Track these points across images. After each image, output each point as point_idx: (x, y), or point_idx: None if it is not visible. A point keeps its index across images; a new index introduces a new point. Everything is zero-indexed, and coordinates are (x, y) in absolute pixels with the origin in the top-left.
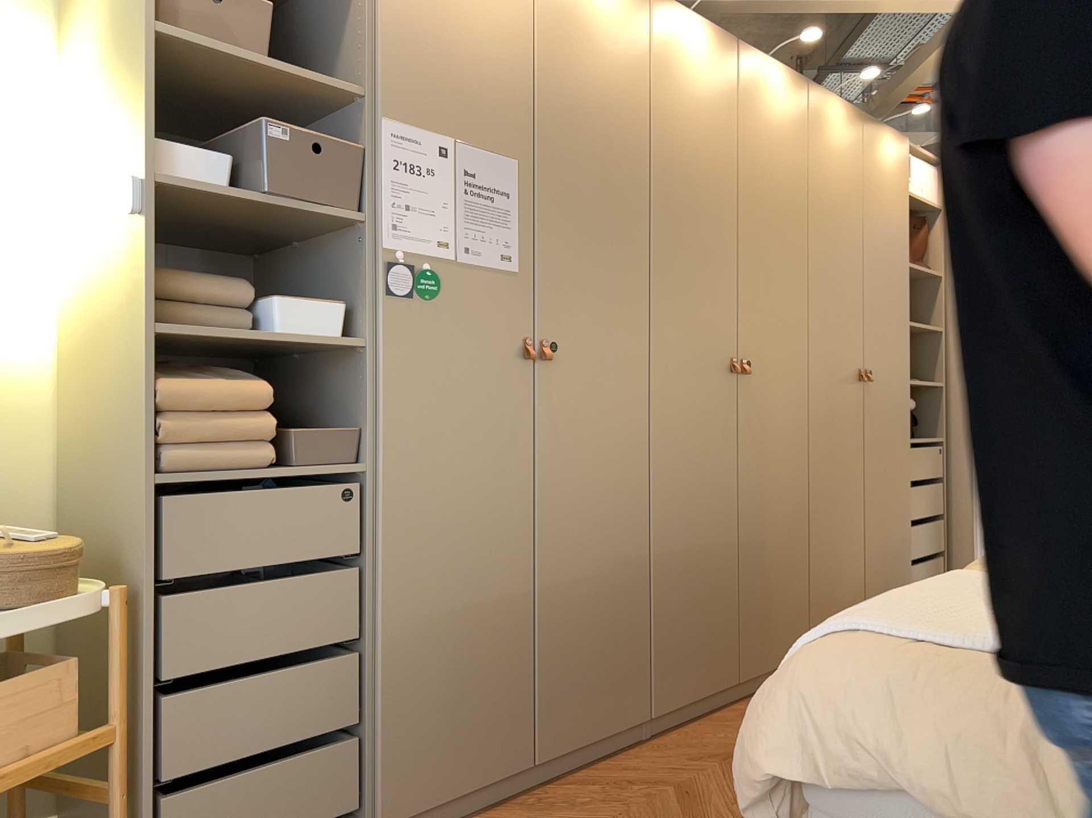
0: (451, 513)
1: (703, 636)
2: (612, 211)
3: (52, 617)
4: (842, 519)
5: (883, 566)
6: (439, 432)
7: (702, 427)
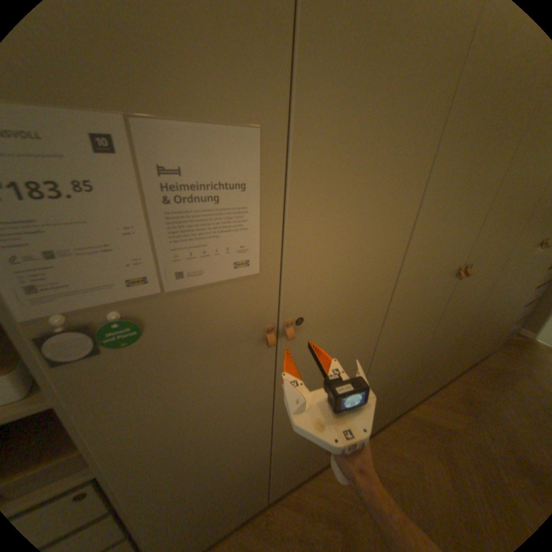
0: (197, 458)
1: (382, 413)
2: (390, 173)
3: None
4: (485, 328)
5: (495, 338)
6: (174, 426)
7: (418, 321)
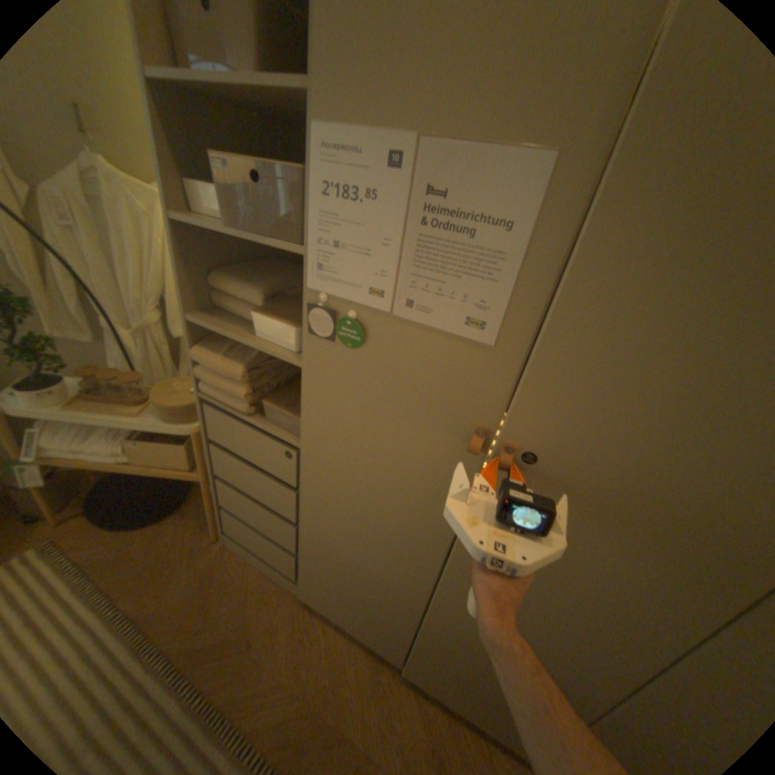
0: (360, 514)
1: None
2: None
3: (166, 431)
4: None
5: None
6: (355, 459)
7: None
